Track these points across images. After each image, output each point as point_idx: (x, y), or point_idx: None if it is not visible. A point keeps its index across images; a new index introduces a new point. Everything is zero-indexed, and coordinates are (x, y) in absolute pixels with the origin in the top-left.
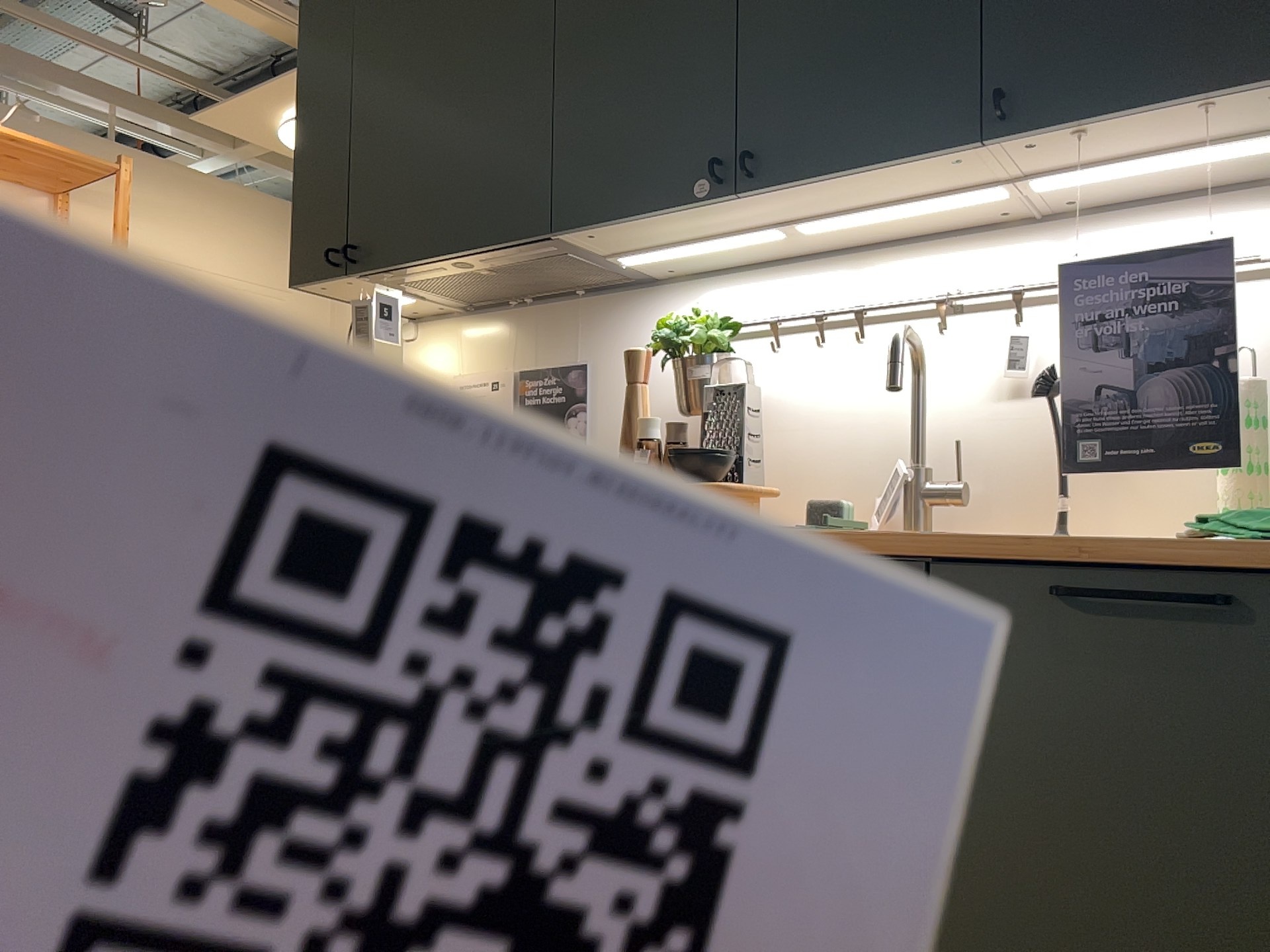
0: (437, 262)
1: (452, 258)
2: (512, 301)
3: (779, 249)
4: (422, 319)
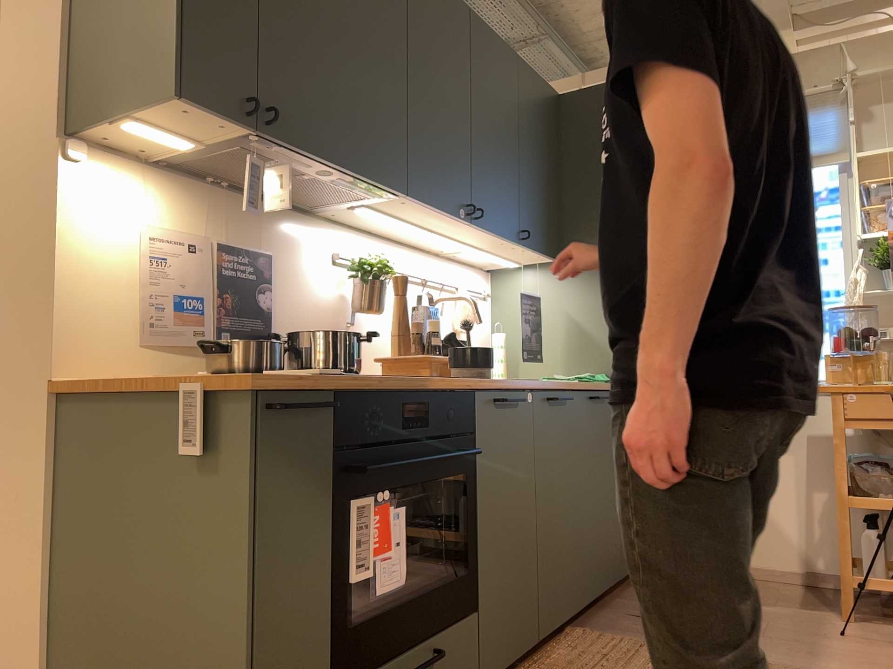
0: (326, 165)
1: (339, 169)
2: (214, 178)
3: (384, 228)
4: (85, 141)
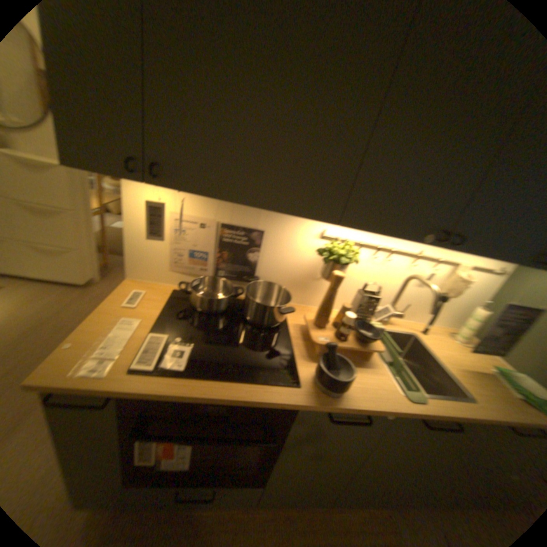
0: (237, 202)
1: (252, 205)
2: None
3: None
4: None
